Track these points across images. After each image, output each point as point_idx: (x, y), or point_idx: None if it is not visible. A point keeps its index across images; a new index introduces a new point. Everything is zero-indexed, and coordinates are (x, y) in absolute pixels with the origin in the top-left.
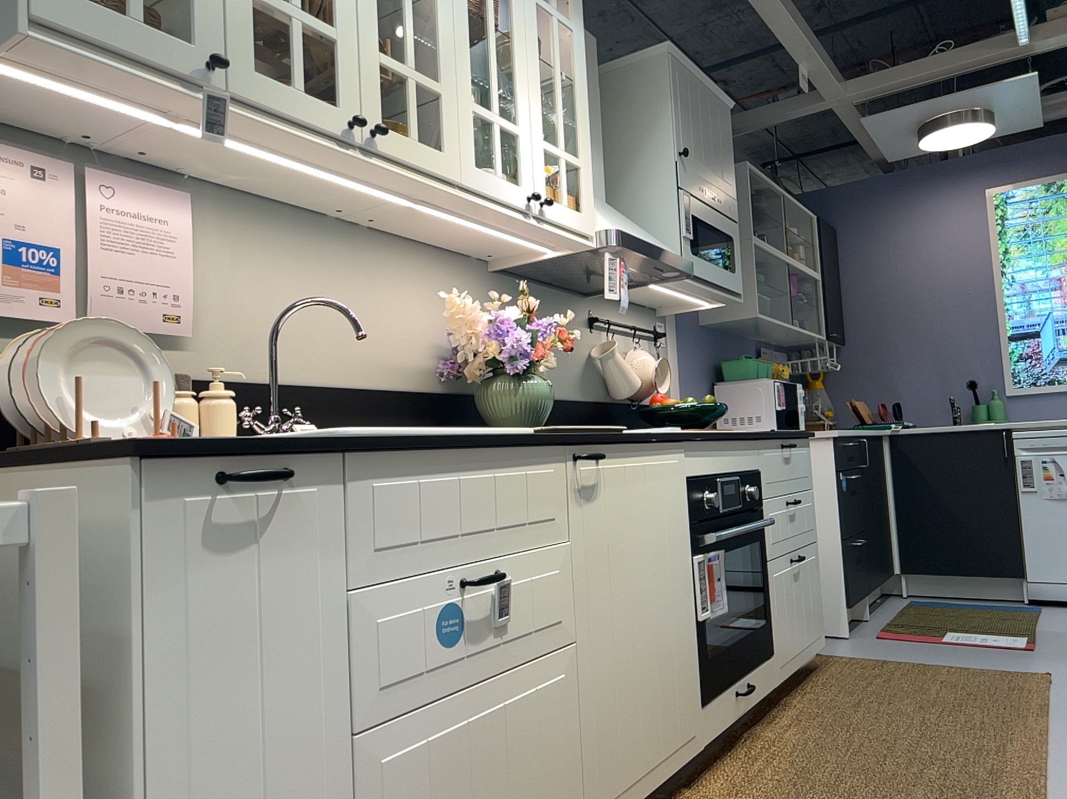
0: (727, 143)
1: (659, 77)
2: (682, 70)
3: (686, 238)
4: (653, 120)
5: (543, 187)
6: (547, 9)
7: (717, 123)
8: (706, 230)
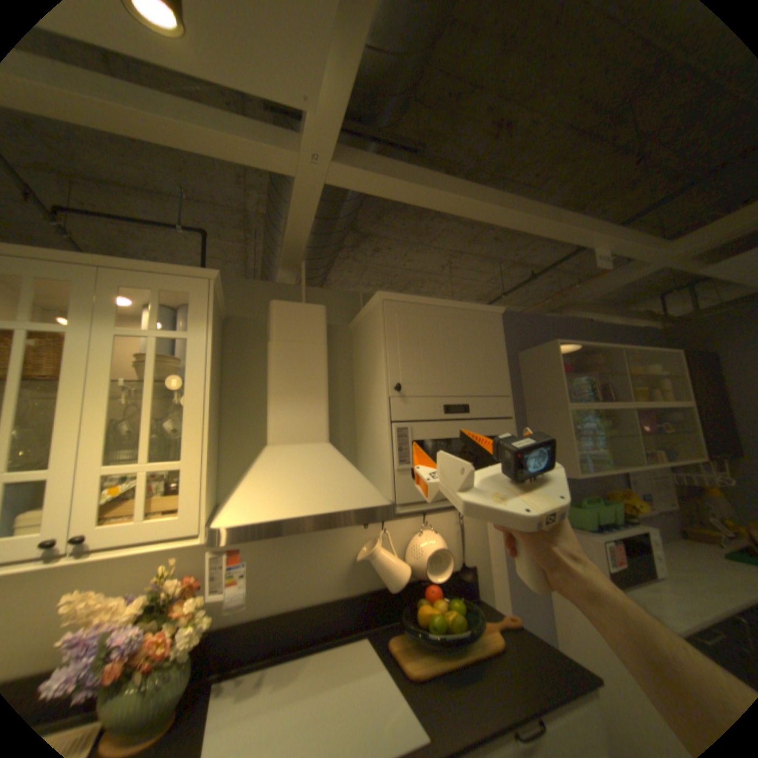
0: (490, 347)
1: (377, 320)
2: (404, 306)
3: (398, 469)
4: (376, 357)
5: (88, 517)
6: (135, 333)
7: (470, 335)
8: (450, 442)
